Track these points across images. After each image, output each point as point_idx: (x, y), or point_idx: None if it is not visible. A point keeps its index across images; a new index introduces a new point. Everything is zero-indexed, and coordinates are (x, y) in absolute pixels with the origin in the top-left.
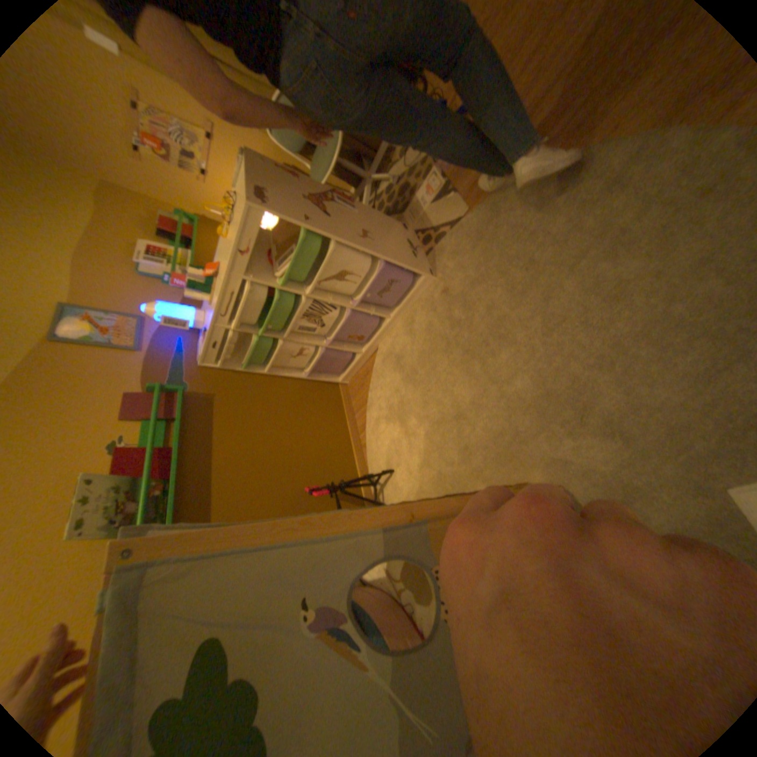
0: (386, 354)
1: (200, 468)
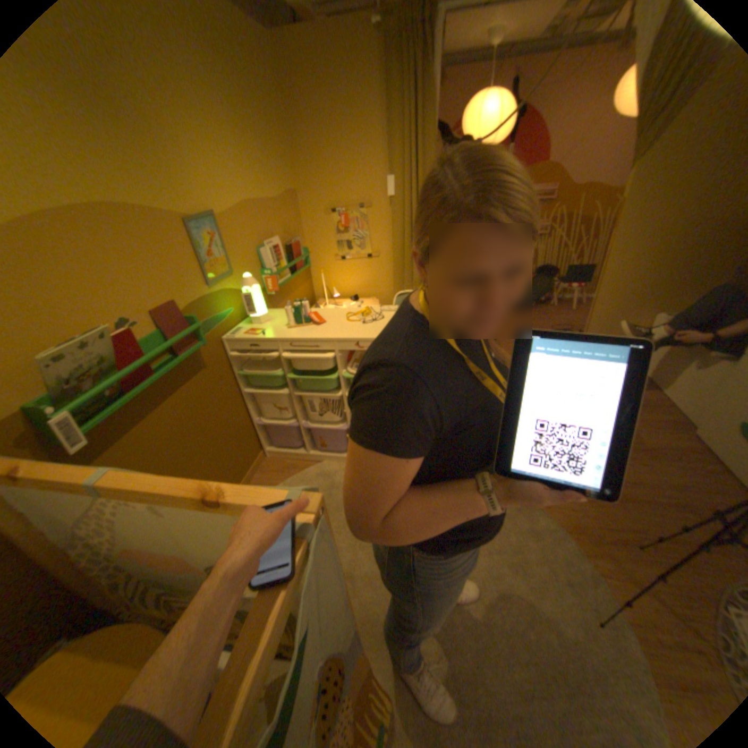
0: (323, 473)
1: (141, 406)
